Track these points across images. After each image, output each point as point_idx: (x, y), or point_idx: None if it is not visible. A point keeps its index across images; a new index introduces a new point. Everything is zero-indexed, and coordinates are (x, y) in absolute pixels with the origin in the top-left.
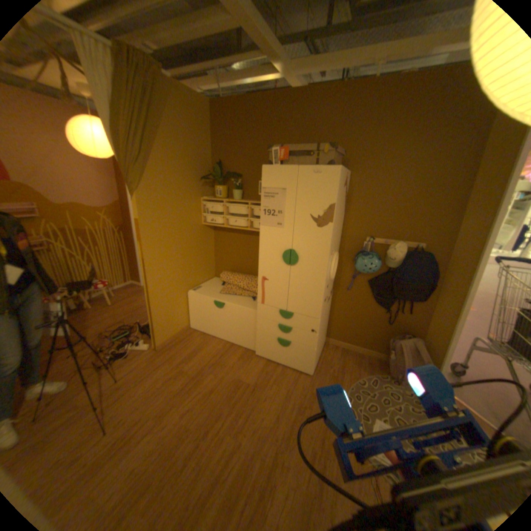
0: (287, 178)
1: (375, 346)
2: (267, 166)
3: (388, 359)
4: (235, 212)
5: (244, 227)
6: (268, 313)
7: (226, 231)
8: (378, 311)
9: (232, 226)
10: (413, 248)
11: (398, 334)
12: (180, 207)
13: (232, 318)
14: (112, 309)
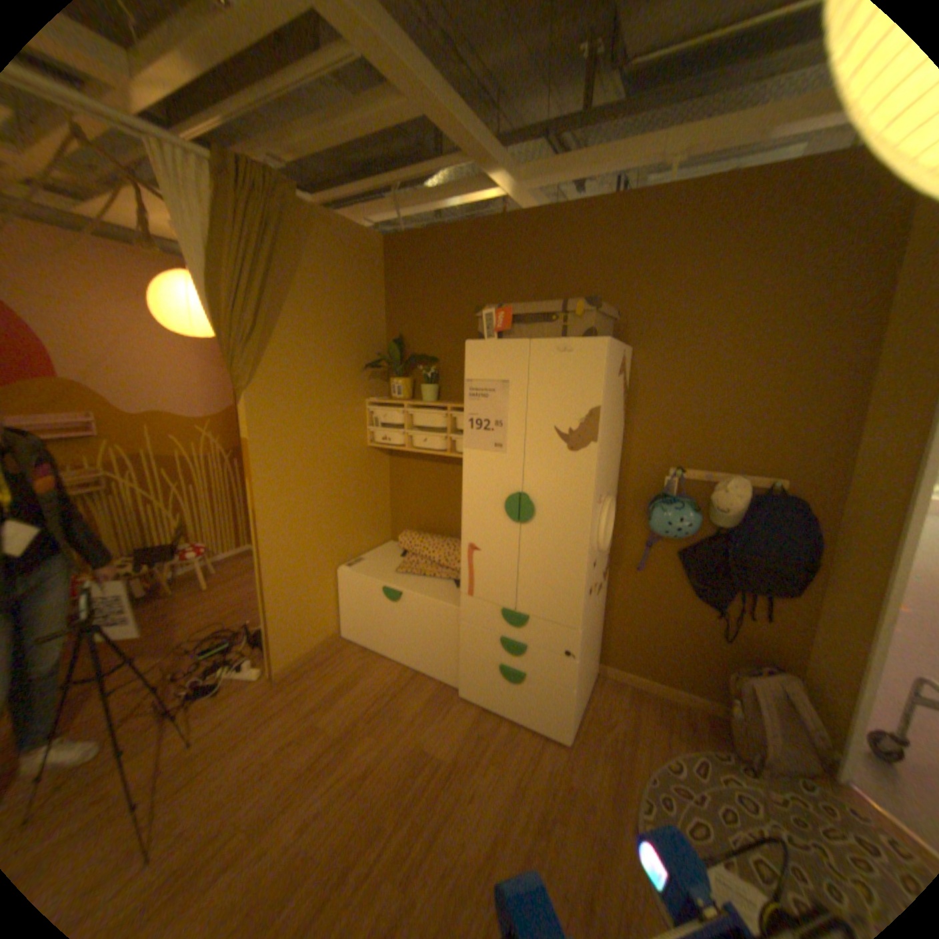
0: (511, 361)
1: (700, 685)
2: (474, 342)
3: (730, 714)
4: (425, 424)
5: (441, 449)
6: (481, 615)
7: (410, 456)
8: (703, 613)
9: (420, 448)
10: (765, 489)
11: (747, 663)
12: (326, 417)
13: (417, 621)
14: (207, 598)
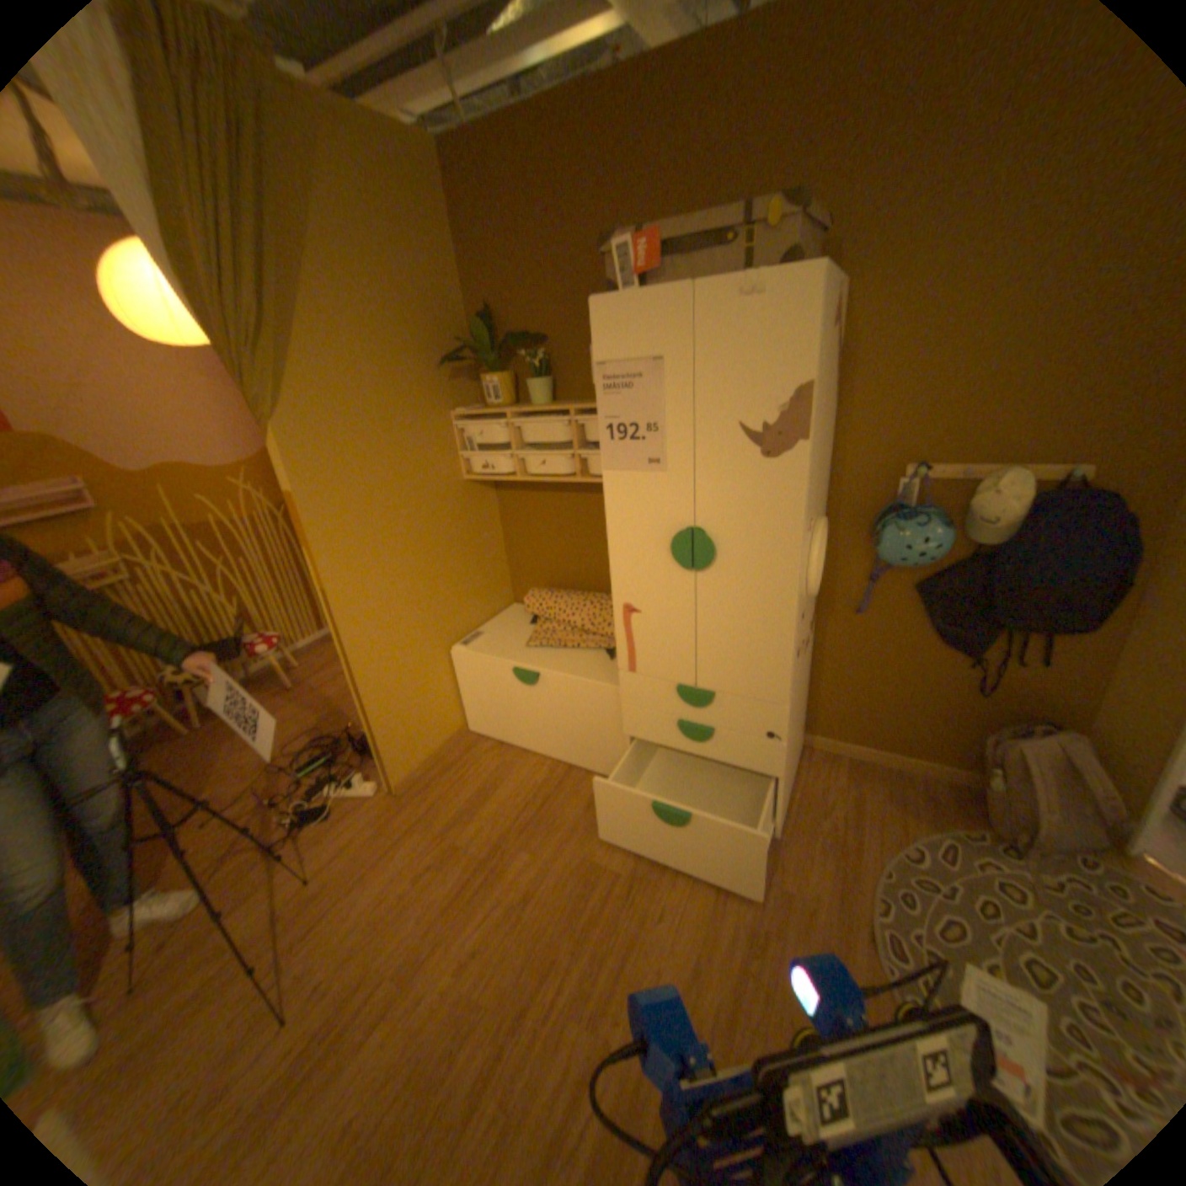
0: (663, 322)
1: (940, 750)
2: (601, 298)
3: (979, 782)
4: (539, 439)
5: (566, 474)
6: (647, 695)
7: (523, 488)
8: (947, 662)
9: (536, 475)
10: (1053, 482)
11: (1007, 719)
12: (397, 444)
13: (562, 706)
14: (293, 699)
